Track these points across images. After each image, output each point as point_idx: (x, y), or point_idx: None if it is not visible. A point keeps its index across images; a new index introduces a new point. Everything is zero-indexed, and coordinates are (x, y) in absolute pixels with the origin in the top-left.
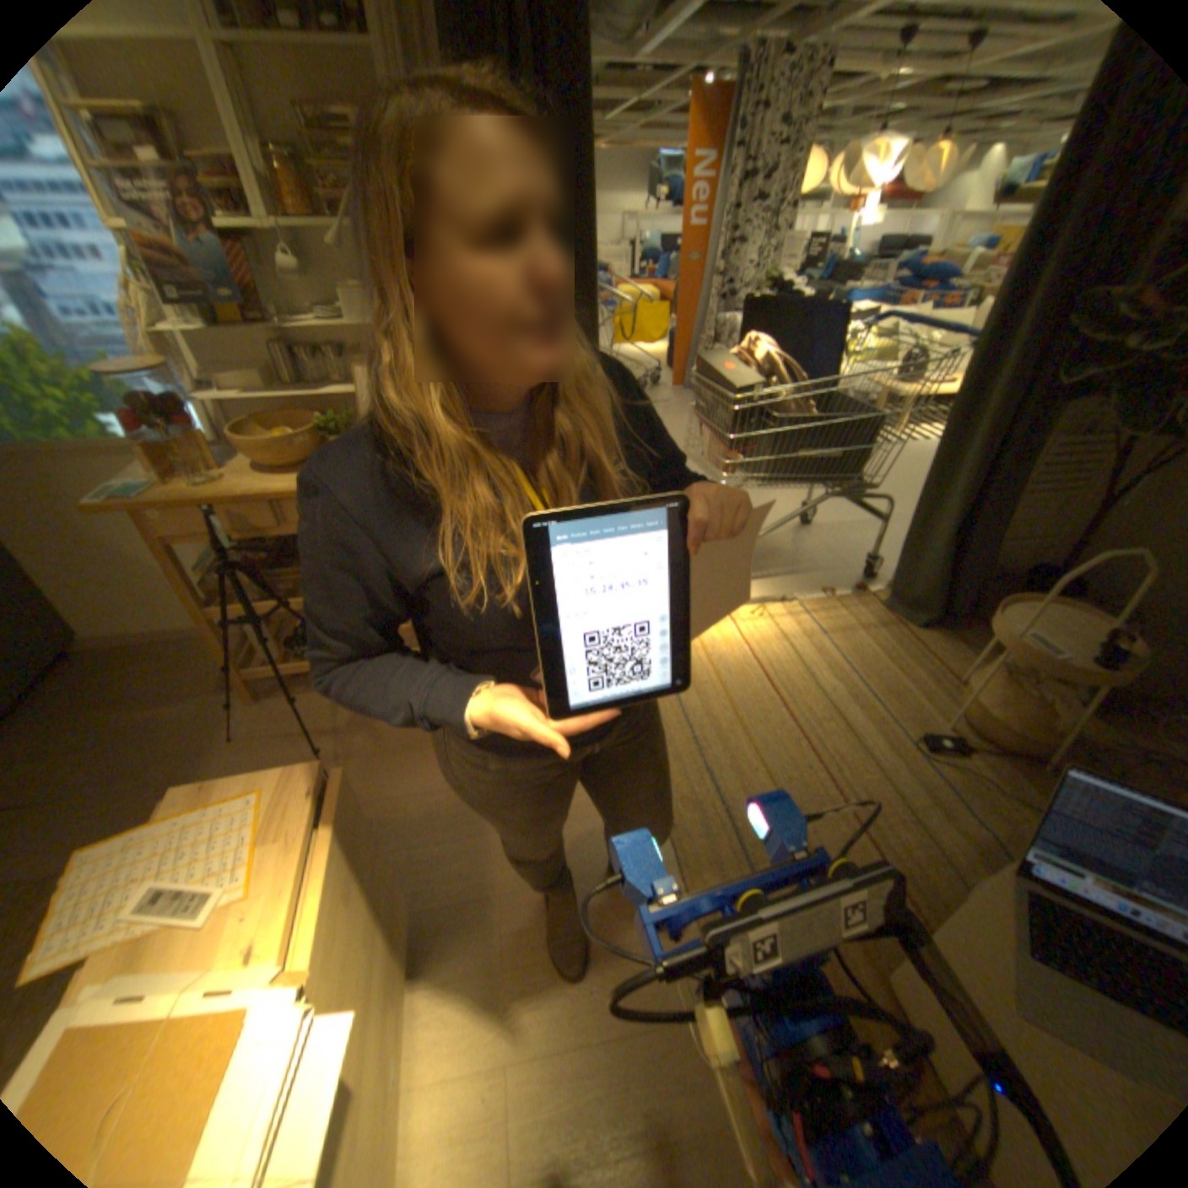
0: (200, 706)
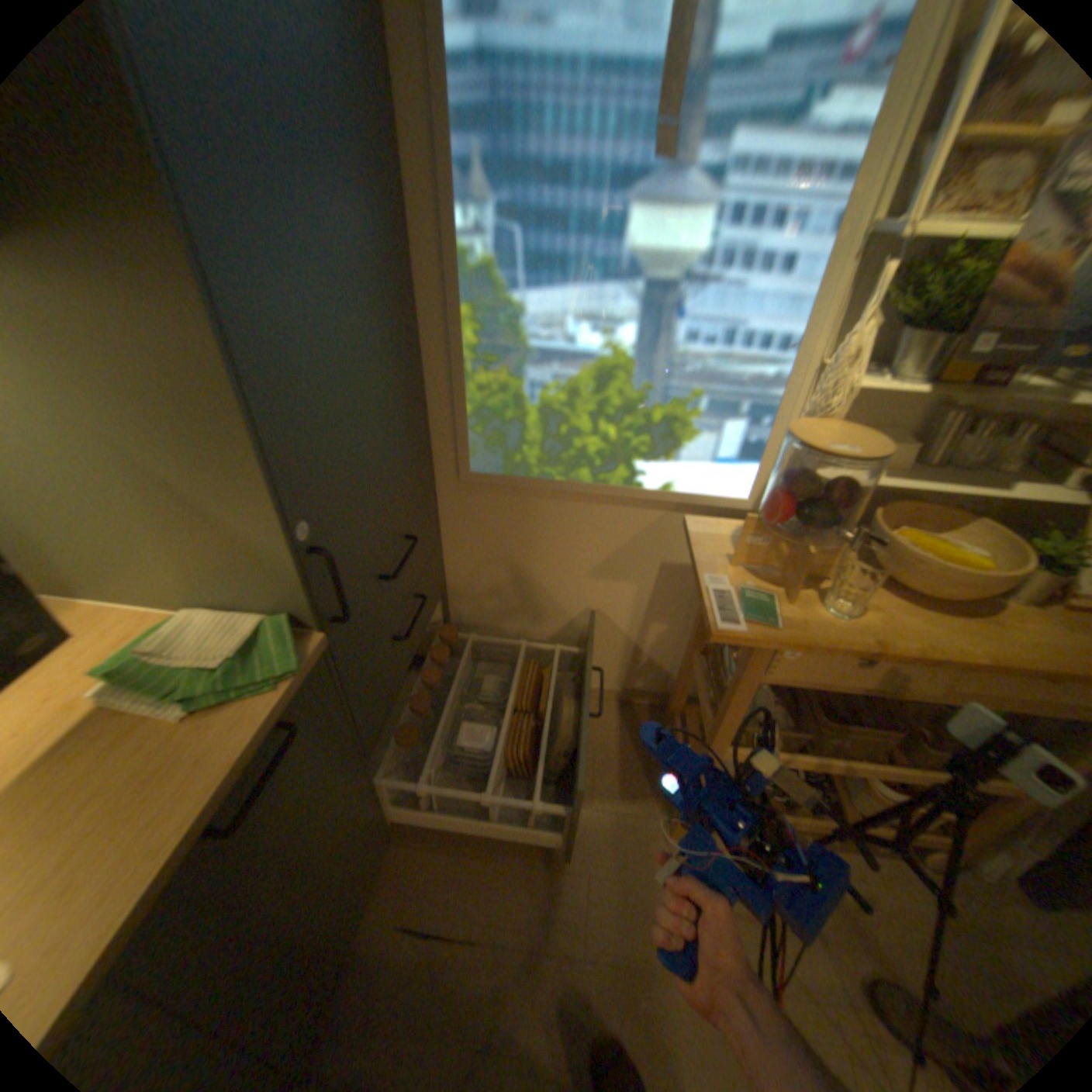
0: (613, 813)
